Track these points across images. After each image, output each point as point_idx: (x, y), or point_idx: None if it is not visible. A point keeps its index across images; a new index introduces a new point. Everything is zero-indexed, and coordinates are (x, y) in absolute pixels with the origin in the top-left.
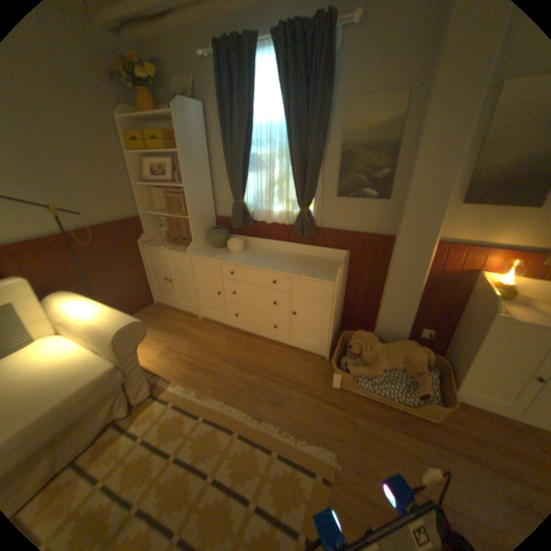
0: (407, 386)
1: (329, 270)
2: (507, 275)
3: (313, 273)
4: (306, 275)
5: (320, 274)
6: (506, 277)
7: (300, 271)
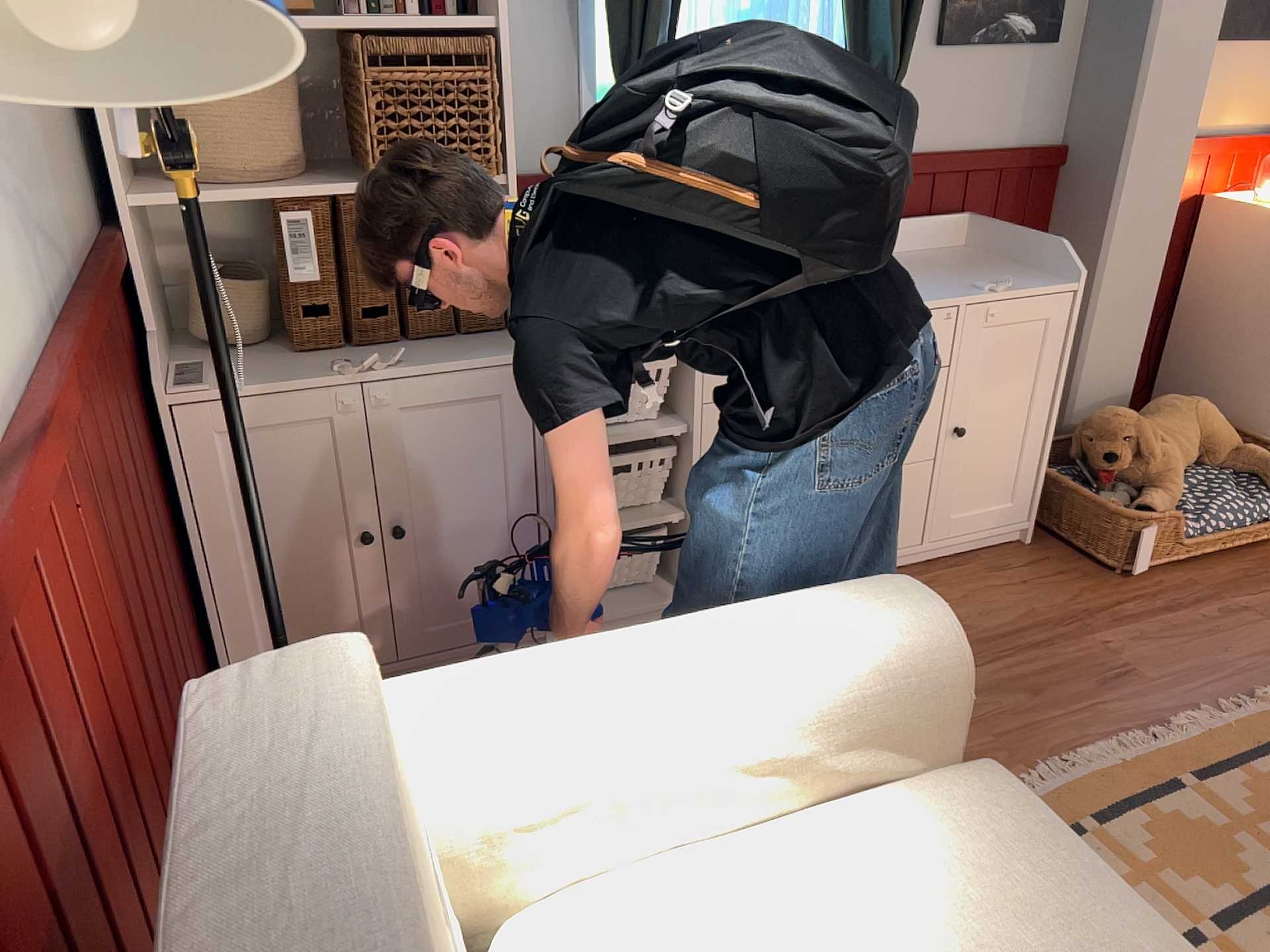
0: (1238, 485)
1: (995, 268)
2: (1253, 187)
3: (993, 281)
4: (998, 288)
5: (1008, 279)
6: (1248, 193)
7: (957, 286)
